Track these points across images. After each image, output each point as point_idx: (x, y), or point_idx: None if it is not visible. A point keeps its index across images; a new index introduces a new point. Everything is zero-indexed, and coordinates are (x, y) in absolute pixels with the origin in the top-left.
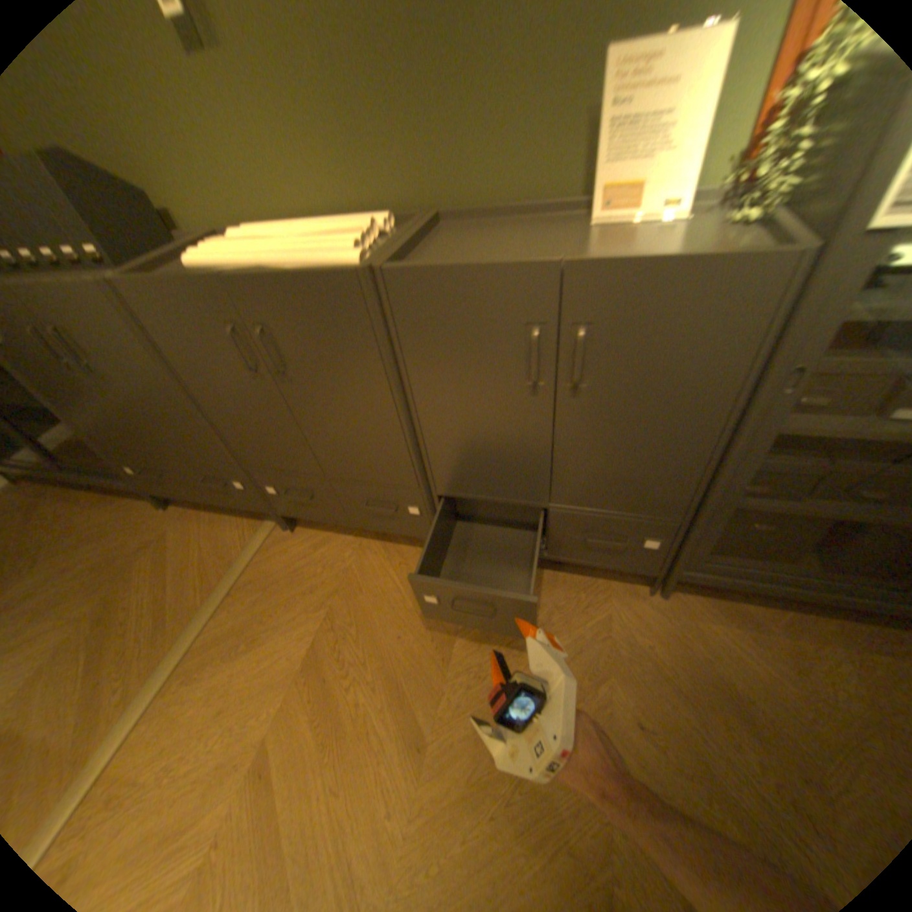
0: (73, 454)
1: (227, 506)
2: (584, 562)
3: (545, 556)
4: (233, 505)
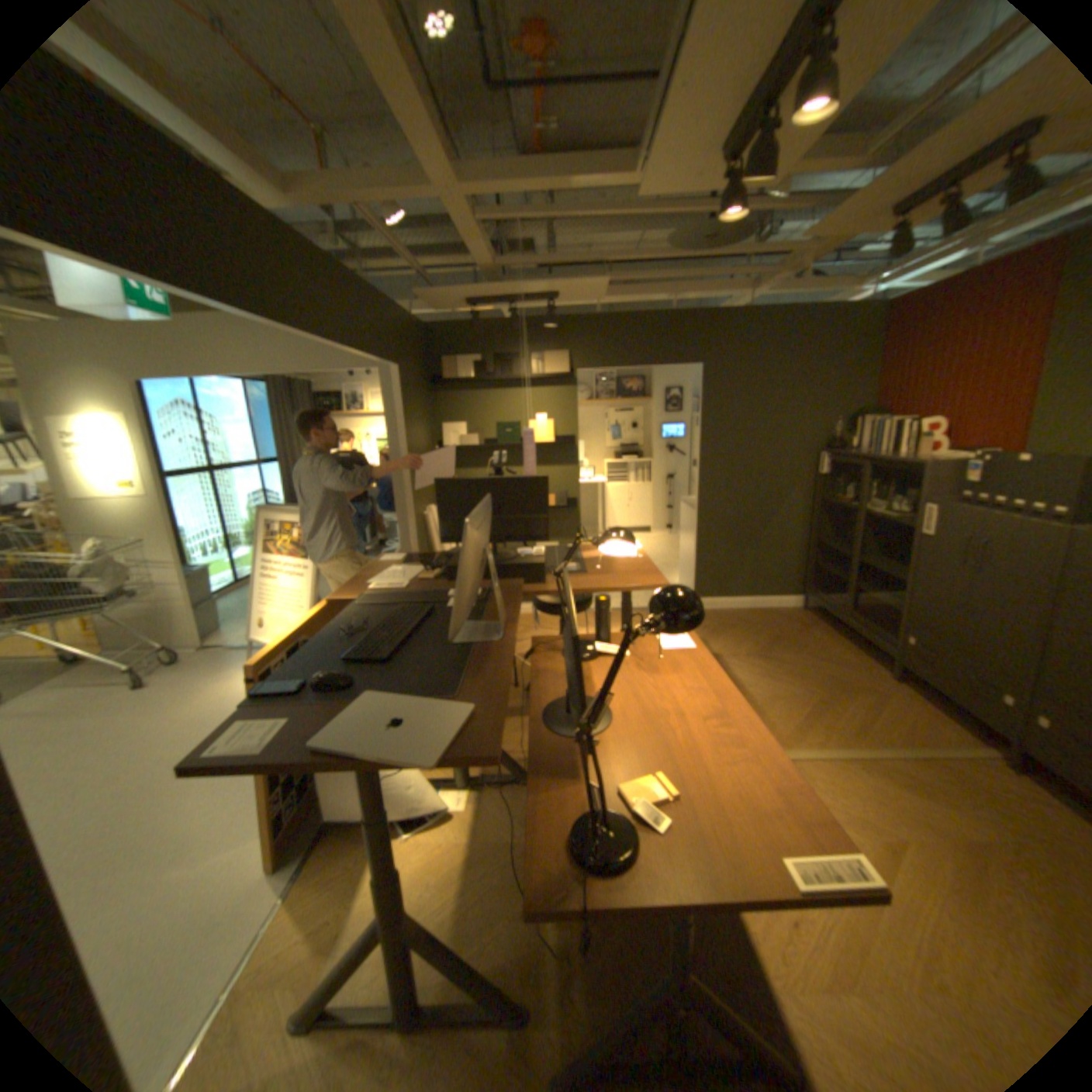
0: (863, 615)
1: (972, 713)
2: None
3: None
4: (982, 716)
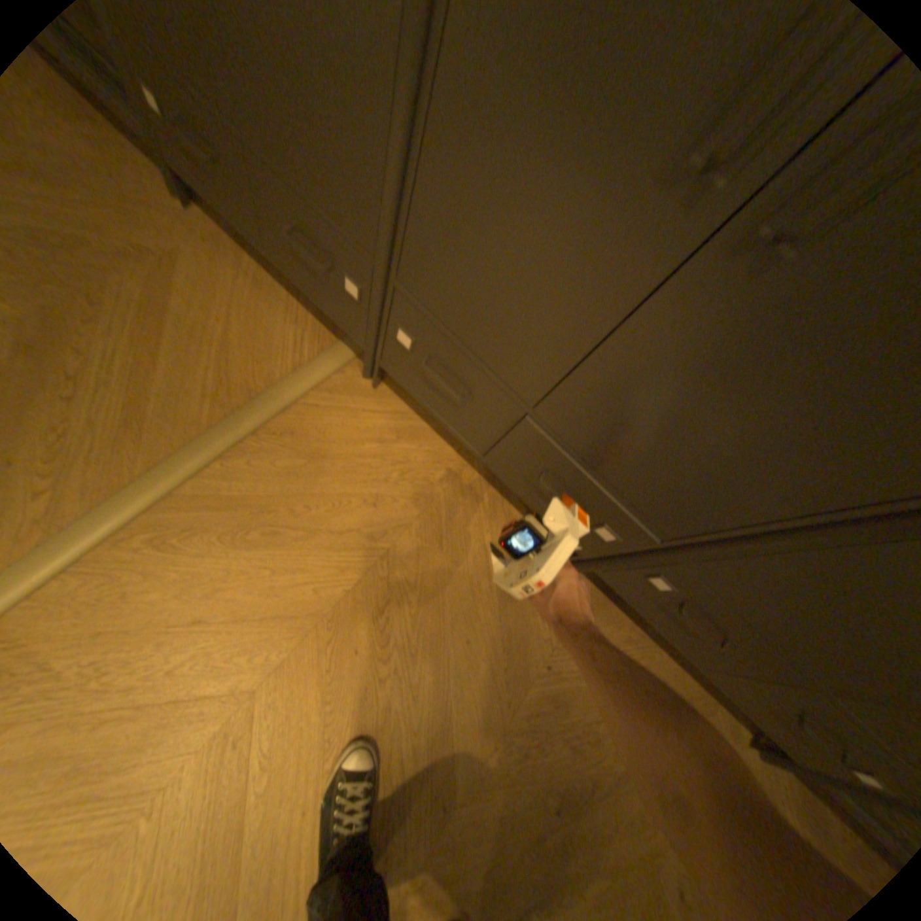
0: None
1: (300, 288)
2: (742, 705)
3: (704, 670)
4: (314, 297)
